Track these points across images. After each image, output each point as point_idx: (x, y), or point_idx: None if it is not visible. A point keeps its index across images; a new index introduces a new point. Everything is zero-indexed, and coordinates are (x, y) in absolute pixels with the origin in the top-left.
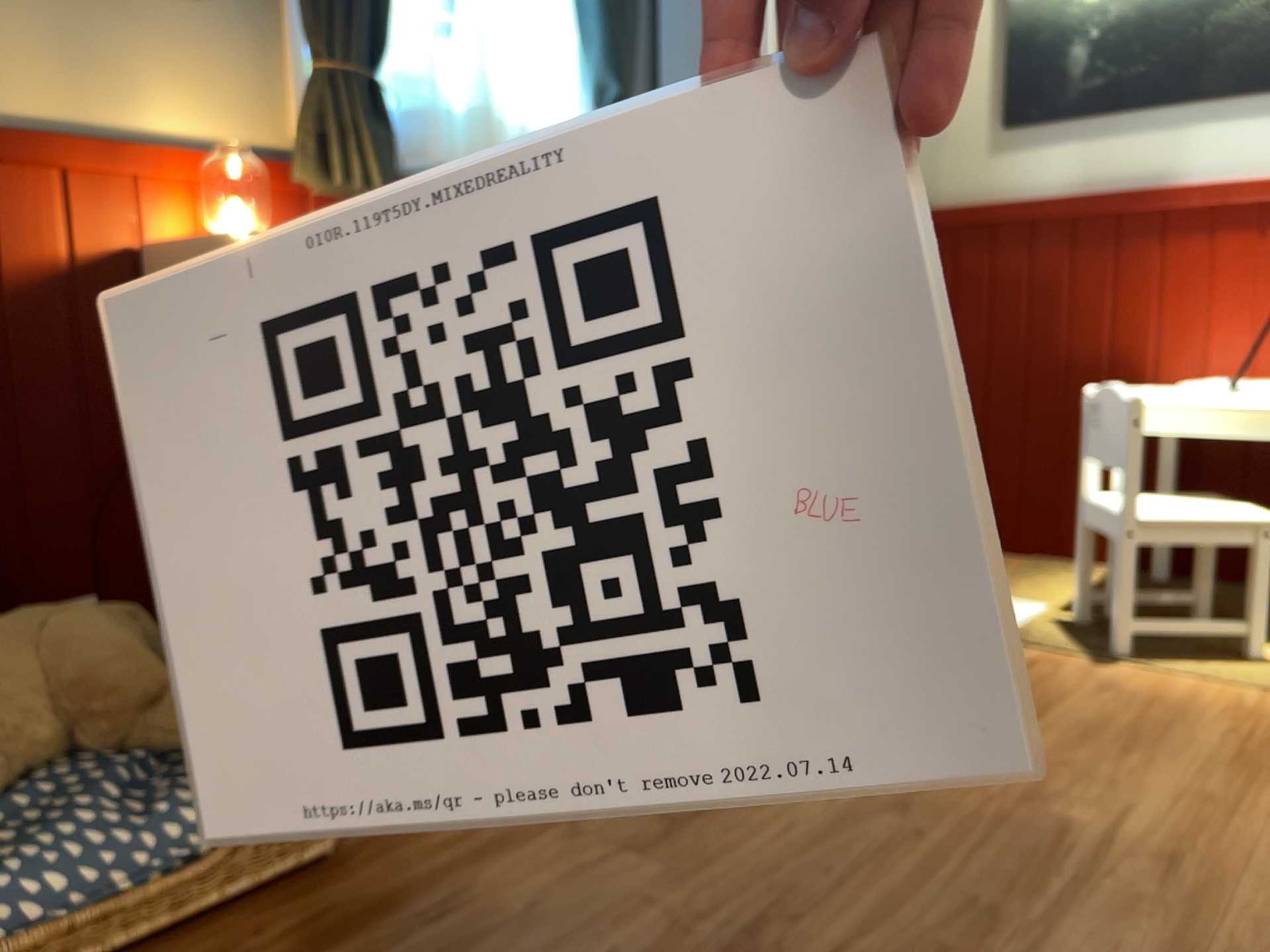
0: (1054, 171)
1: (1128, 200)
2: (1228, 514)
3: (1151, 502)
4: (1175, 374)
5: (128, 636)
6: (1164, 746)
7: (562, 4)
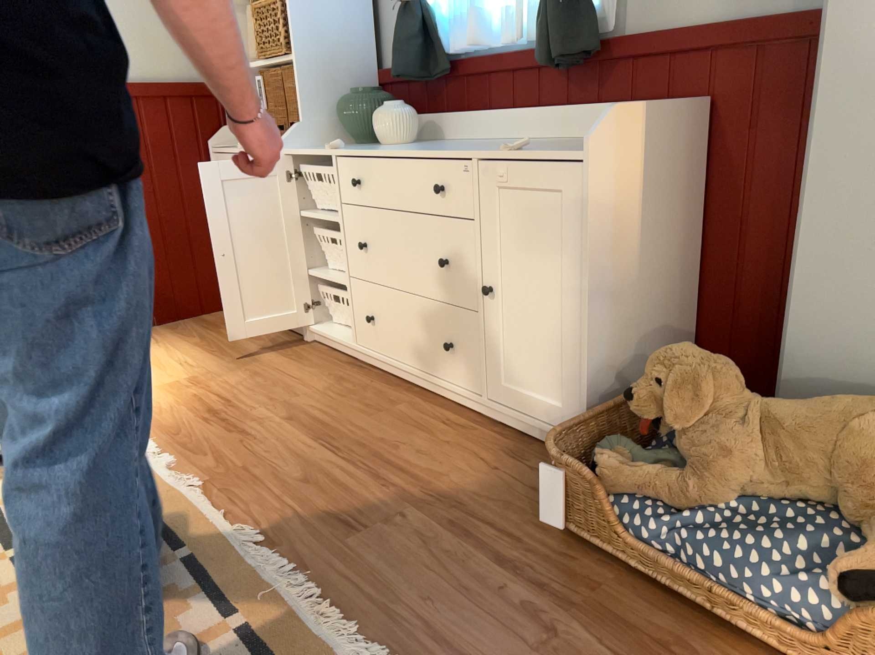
0: None
1: None
2: None
3: None
4: None
5: None
6: None
7: None
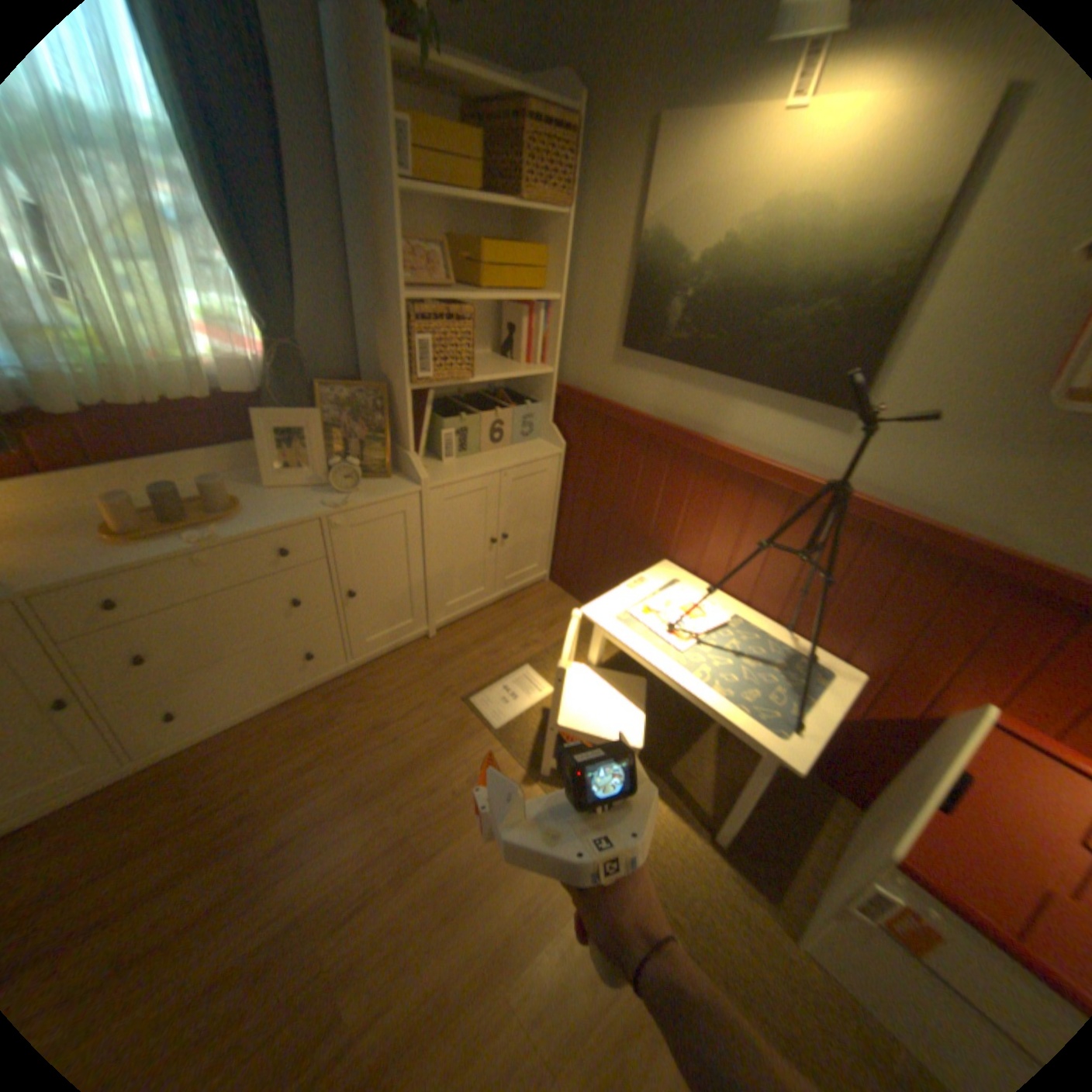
0: (646, 394)
1: (679, 439)
2: (617, 728)
3: (591, 690)
4: (682, 560)
5: None
6: (474, 913)
7: (205, 241)
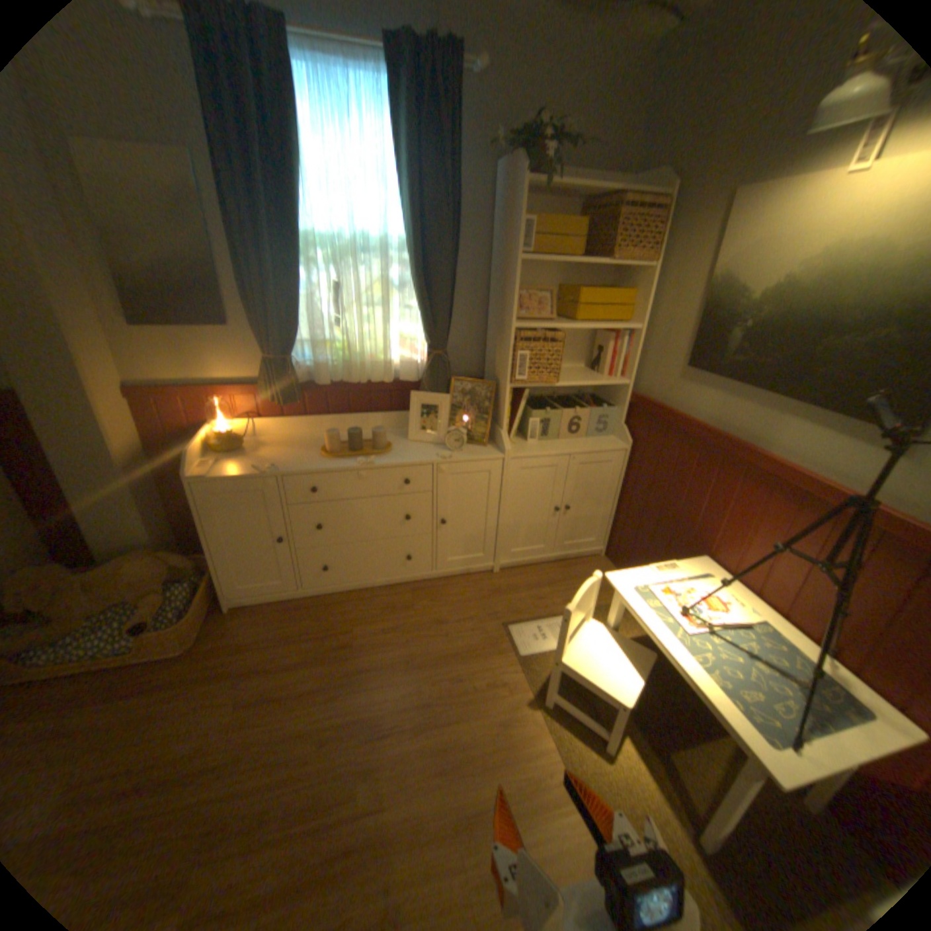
0: (705, 406)
1: (730, 447)
2: (616, 685)
3: (602, 647)
4: (724, 560)
5: (152, 571)
6: (461, 782)
7: (410, 296)
